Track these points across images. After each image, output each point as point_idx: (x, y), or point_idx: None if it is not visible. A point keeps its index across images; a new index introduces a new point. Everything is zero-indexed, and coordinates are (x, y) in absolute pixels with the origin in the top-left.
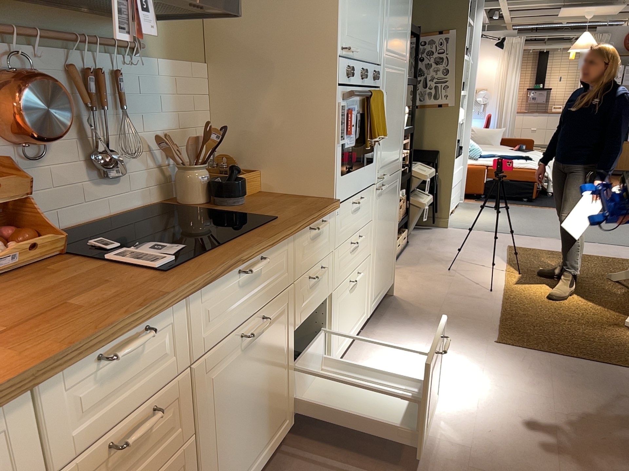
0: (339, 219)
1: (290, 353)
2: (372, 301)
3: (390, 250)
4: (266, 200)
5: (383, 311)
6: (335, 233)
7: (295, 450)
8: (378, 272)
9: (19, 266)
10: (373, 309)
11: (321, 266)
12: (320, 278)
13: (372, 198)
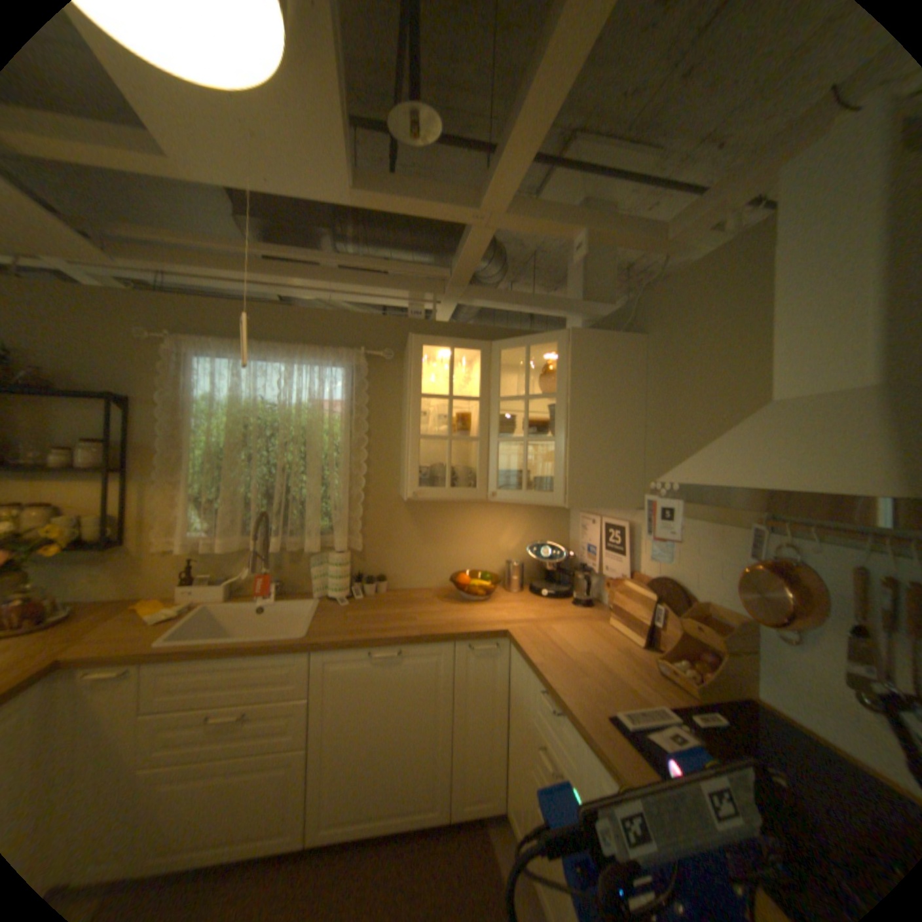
0: None
1: None
2: None
3: None
4: None
5: None
6: None
7: None
8: None
9: (677, 684)
10: None
11: None
12: None
13: None
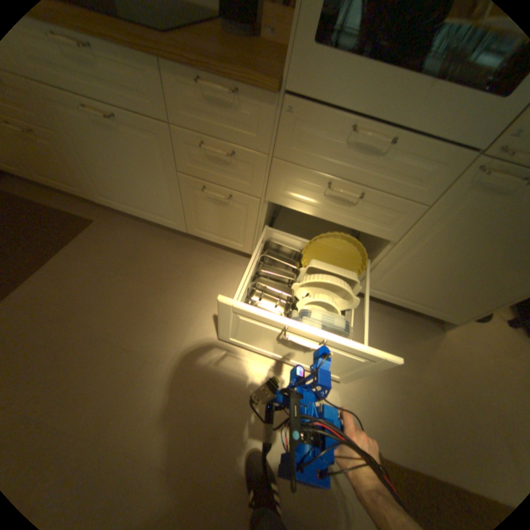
0: (293, 123)
1: (172, 184)
2: (372, 286)
3: (478, 291)
4: (258, 46)
5: (399, 317)
6: (277, 135)
7: (179, 245)
8: (409, 278)
9: None
10: (374, 296)
11: (231, 150)
12: (231, 163)
13: (450, 171)
